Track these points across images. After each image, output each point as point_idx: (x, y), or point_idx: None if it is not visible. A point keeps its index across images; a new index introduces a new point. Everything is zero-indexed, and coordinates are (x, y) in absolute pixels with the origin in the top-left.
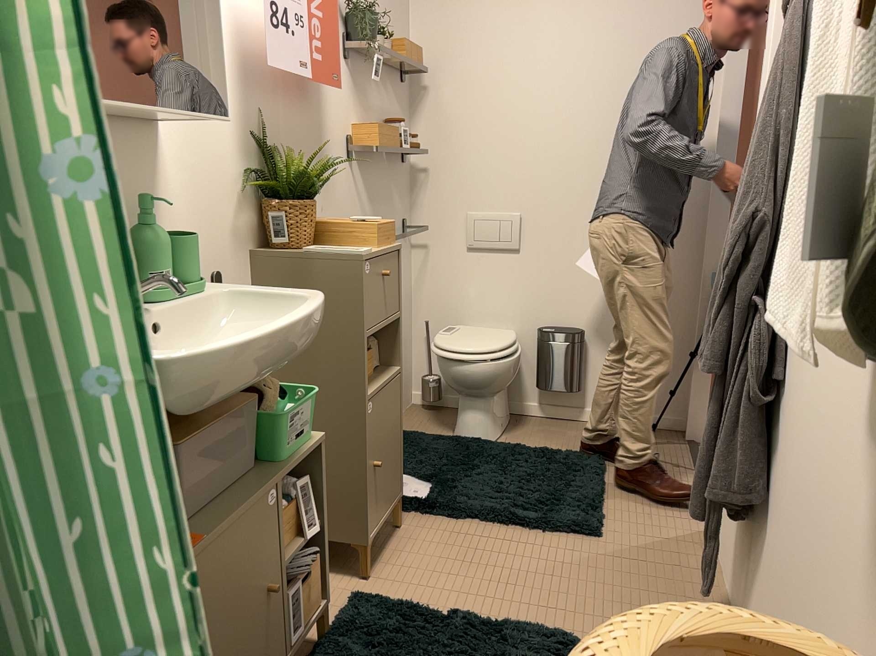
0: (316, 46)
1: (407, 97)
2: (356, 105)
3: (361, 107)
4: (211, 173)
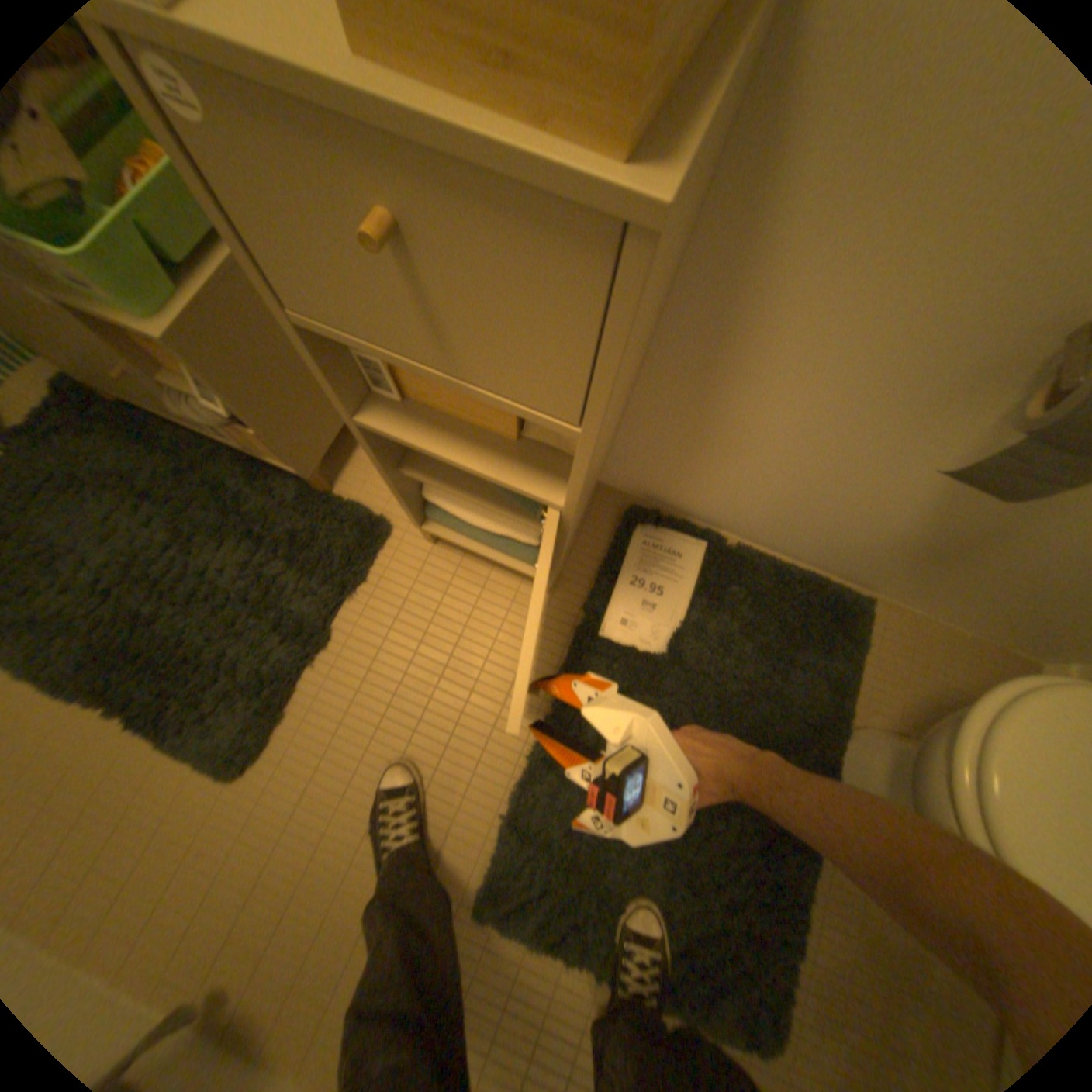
0: None
1: None
2: None
3: None
4: None
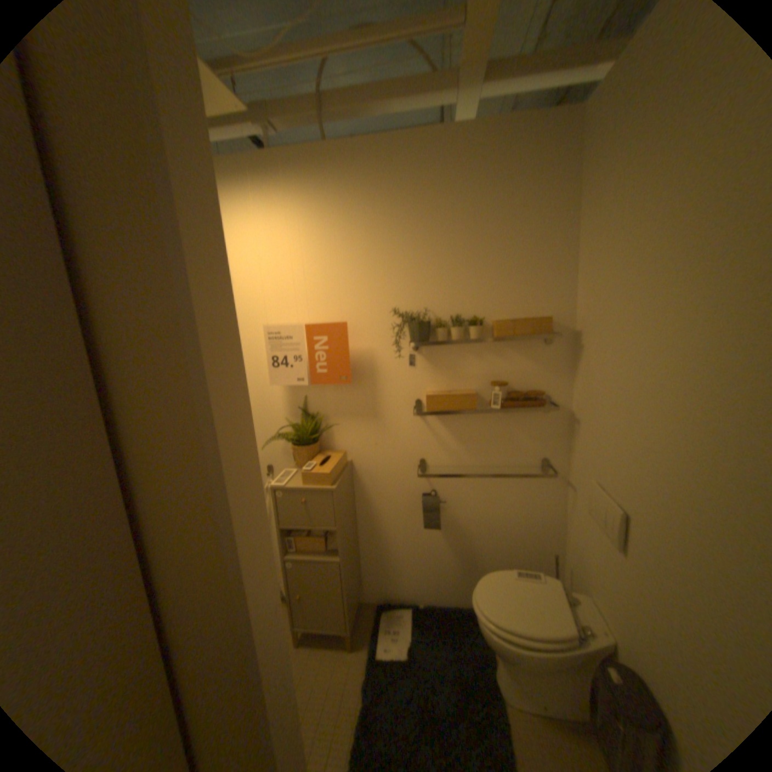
0: (316, 364)
1: (564, 349)
2: (432, 375)
3: (441, 375)
4: (264, 426)
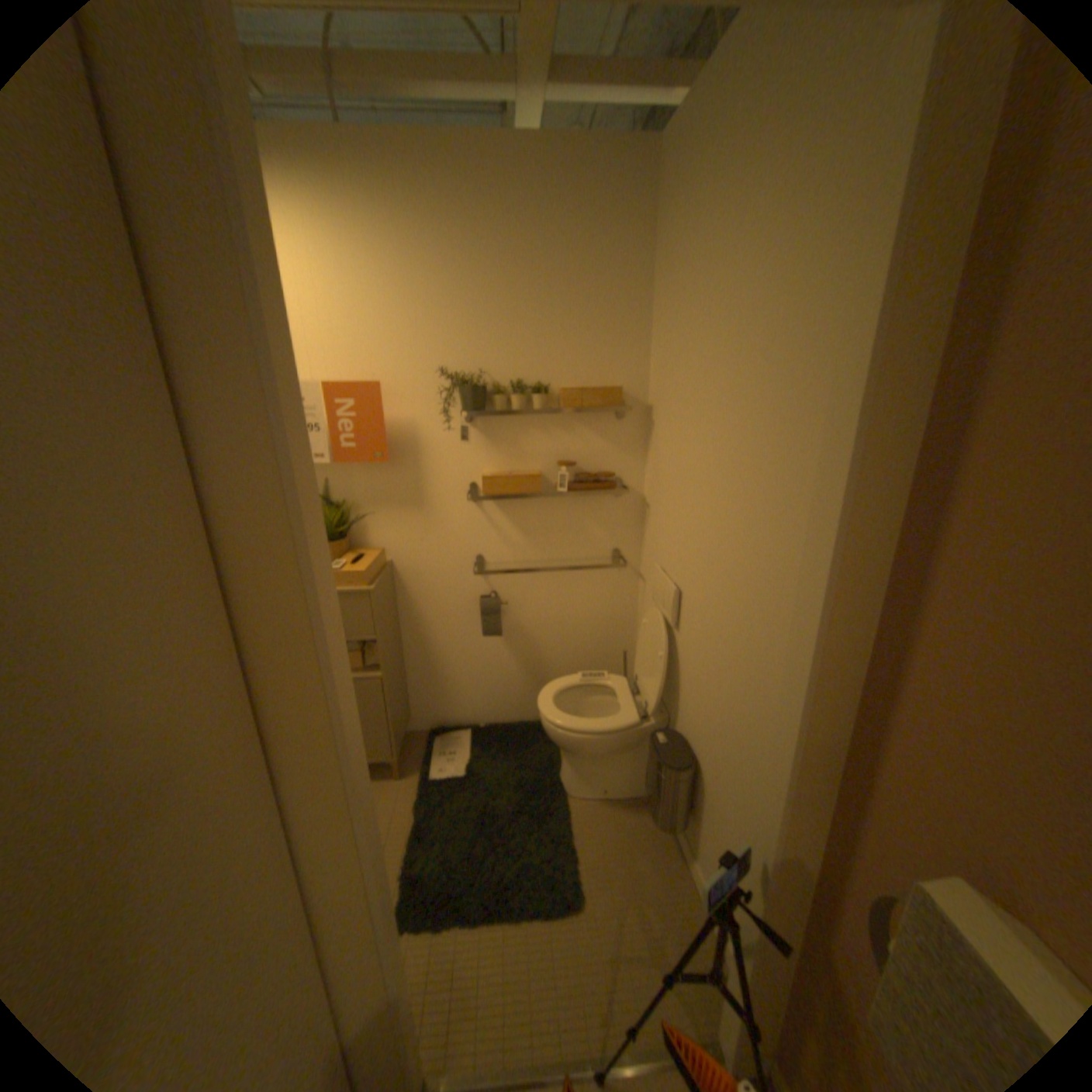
0: (340, 435)
1: (636, 425)
2: (490, 453)
3: (501, 453)
4: None
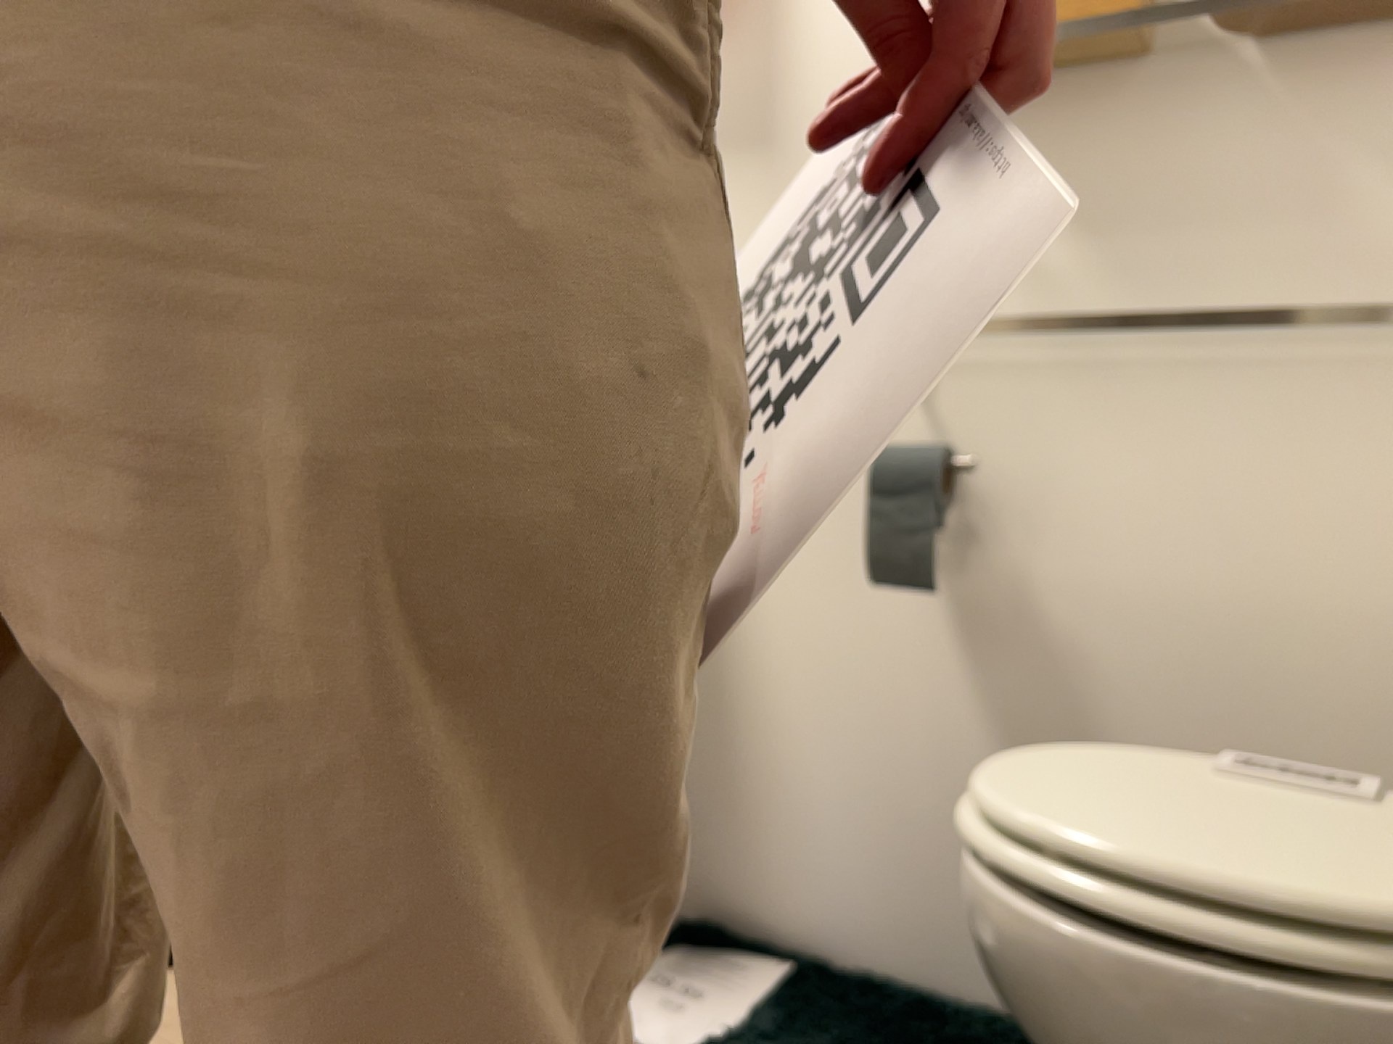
0: None
1: None
2: None
3: None
4: None
